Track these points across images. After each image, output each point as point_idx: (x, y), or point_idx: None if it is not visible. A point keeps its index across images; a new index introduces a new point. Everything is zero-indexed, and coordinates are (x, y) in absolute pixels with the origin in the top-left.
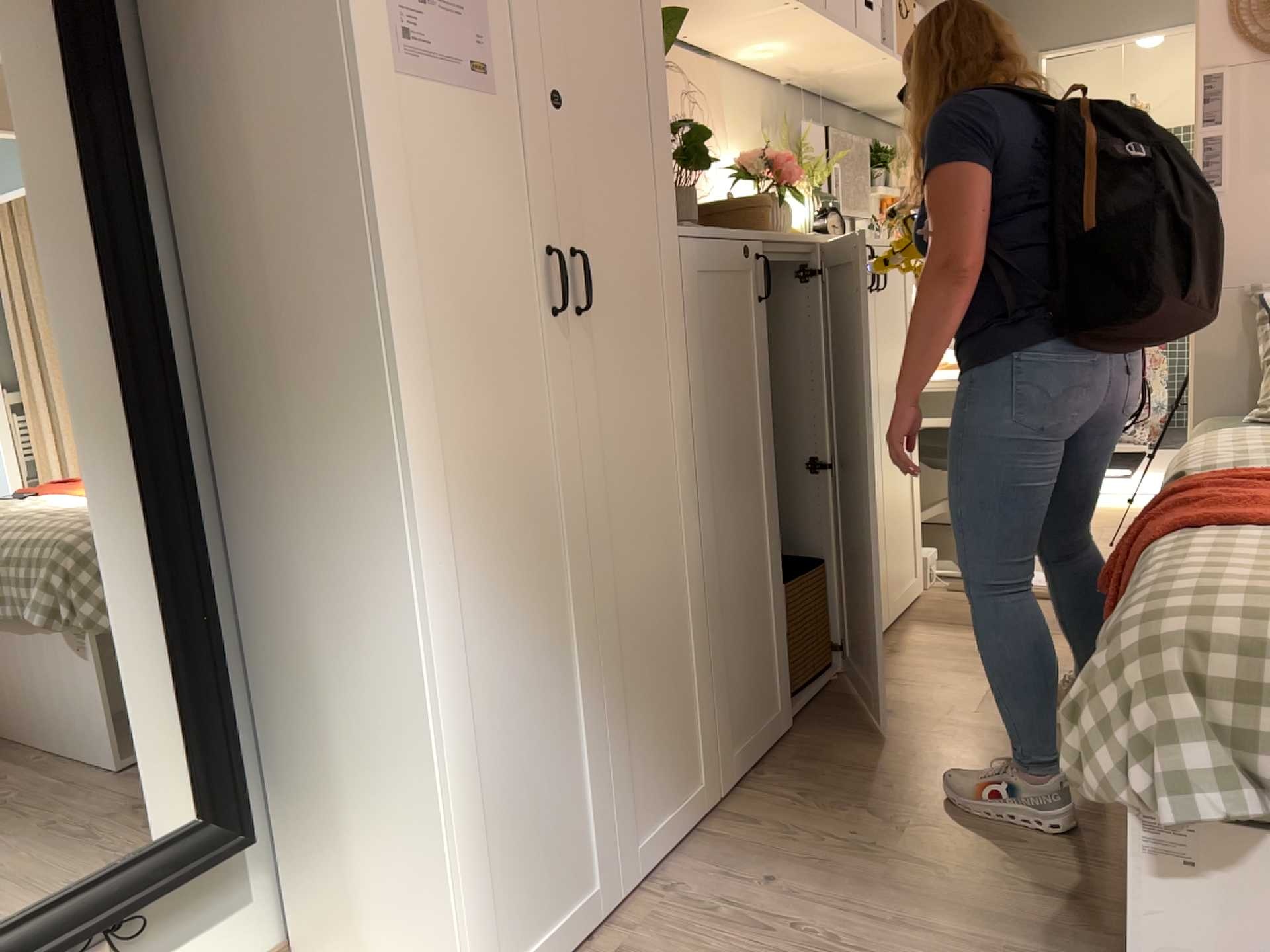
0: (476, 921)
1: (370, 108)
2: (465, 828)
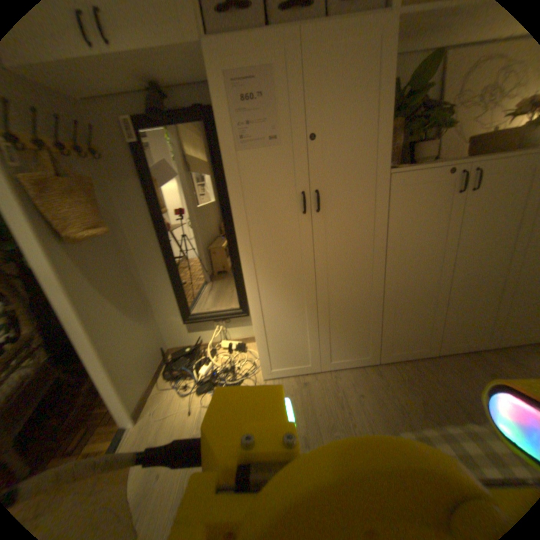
0: (262, 357)
1: (225, 165)
2: (259, 338)
